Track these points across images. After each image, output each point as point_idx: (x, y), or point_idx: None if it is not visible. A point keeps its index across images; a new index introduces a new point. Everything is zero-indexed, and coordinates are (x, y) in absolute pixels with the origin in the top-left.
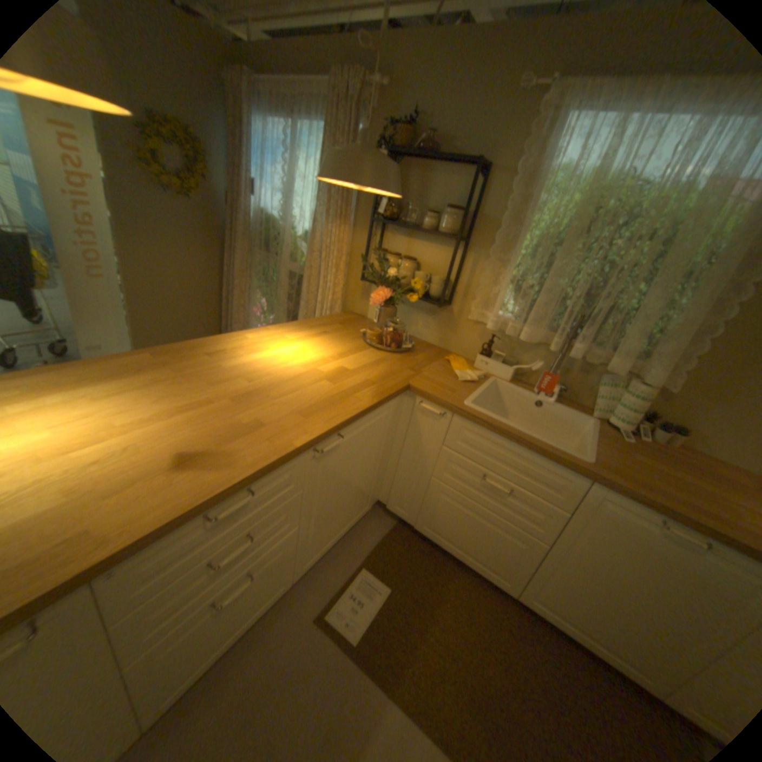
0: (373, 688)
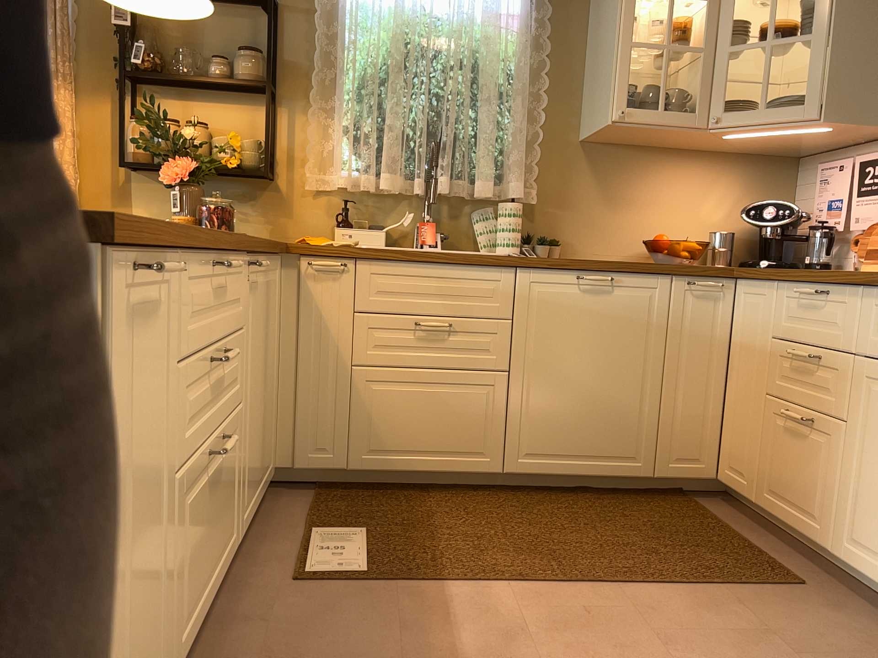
0: (414, 586)
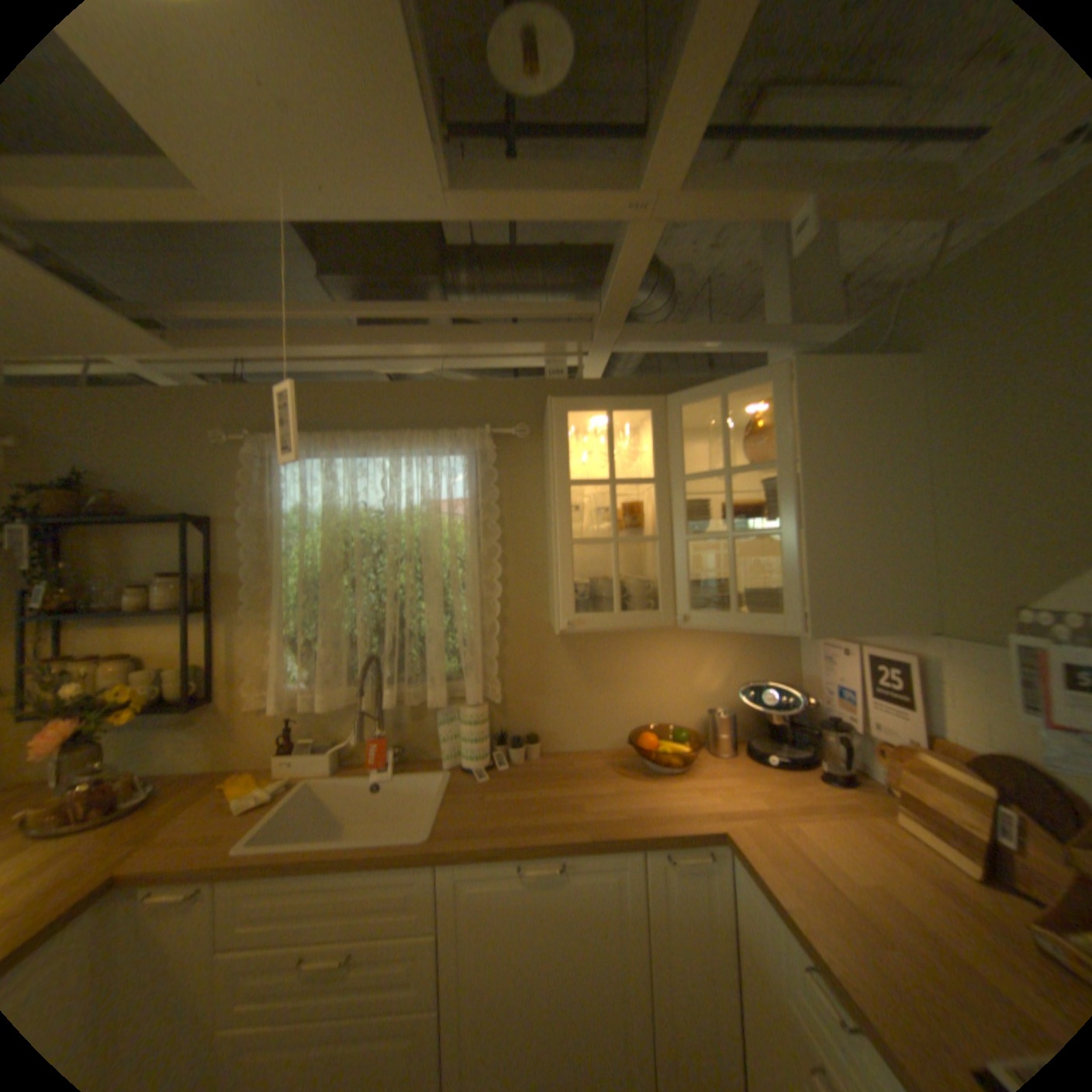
0: None
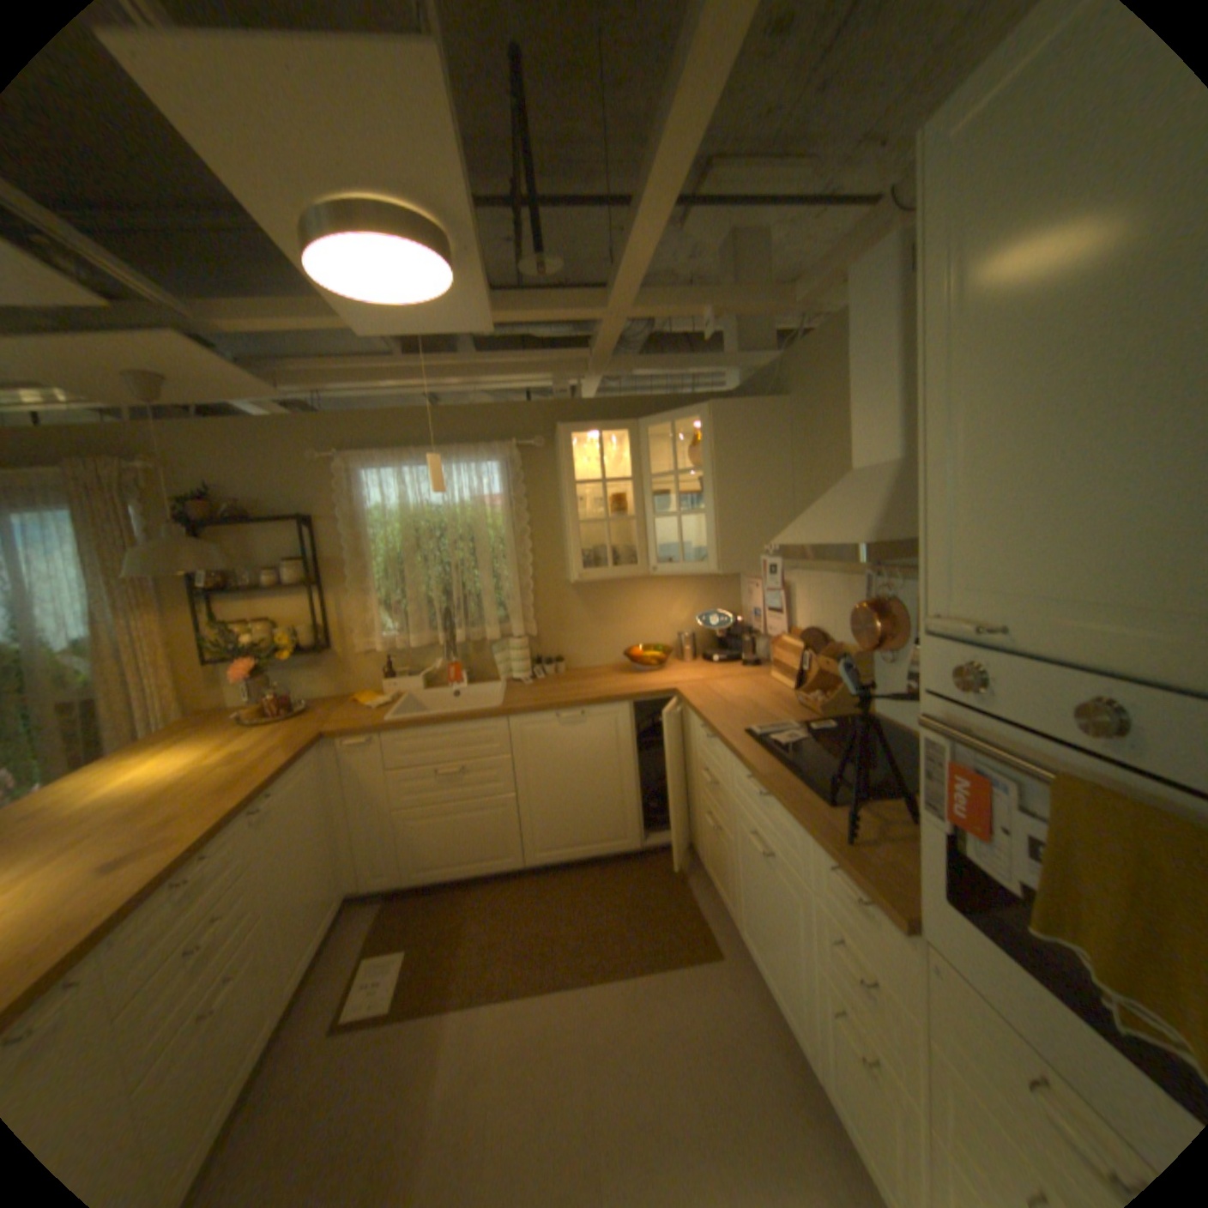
0: (421, 1023)
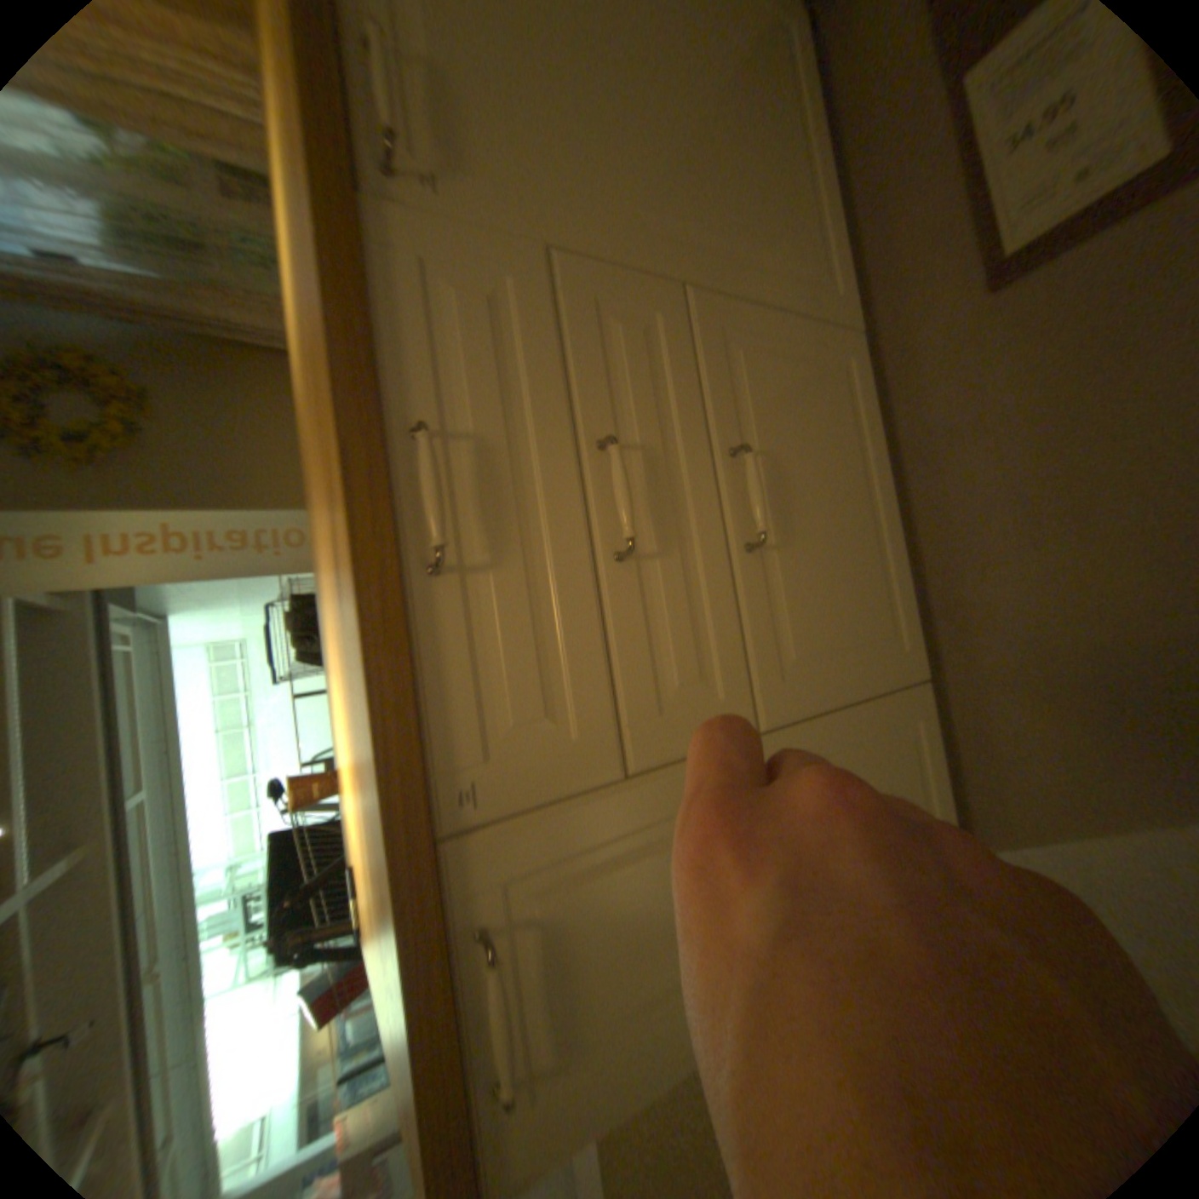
0: None
